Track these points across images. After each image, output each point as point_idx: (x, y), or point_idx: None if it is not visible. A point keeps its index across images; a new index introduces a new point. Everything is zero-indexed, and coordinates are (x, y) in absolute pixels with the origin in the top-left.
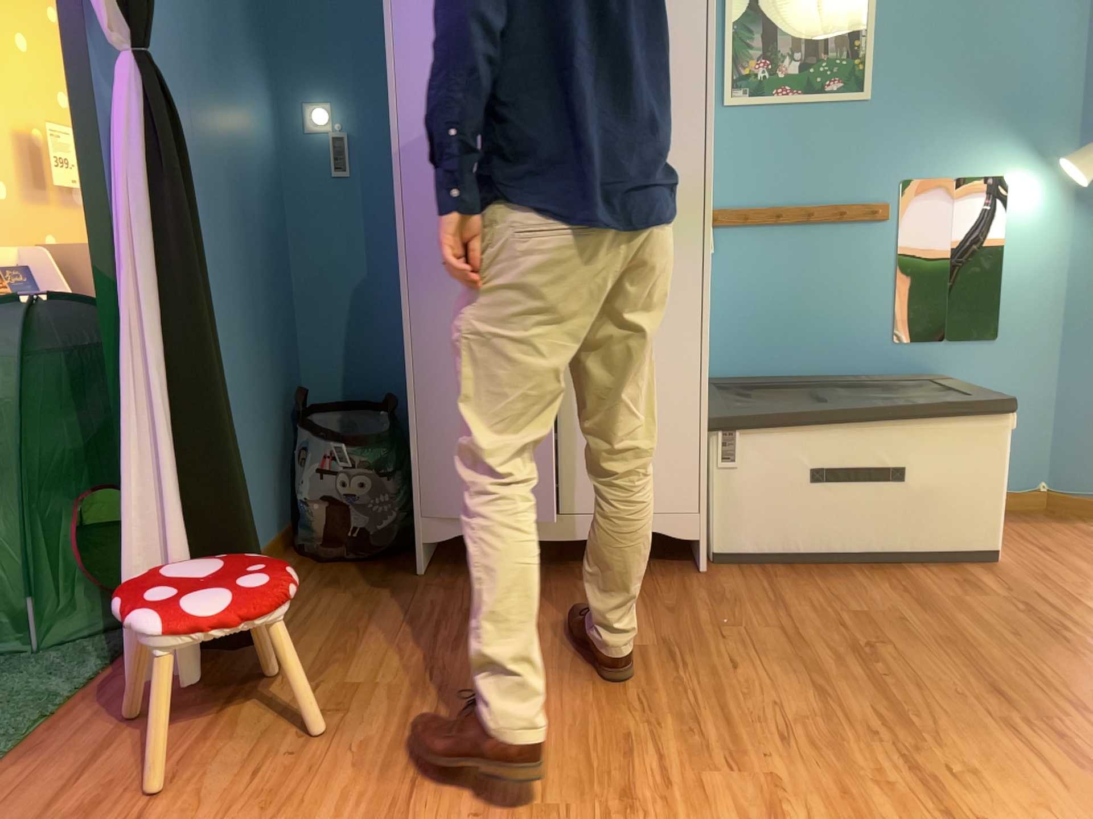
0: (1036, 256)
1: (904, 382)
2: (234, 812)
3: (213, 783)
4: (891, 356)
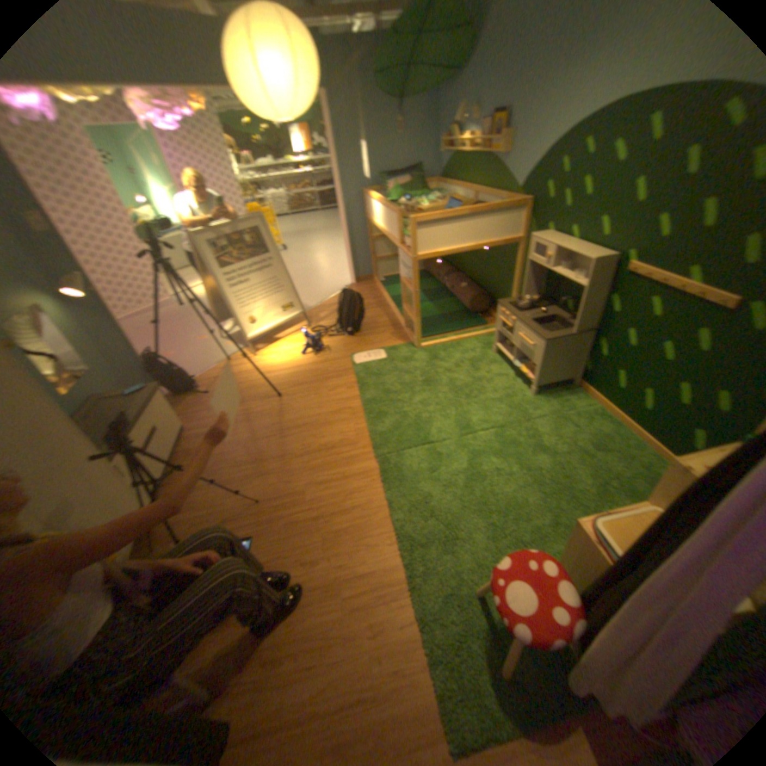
0: (67, 332)
1: (78, 408)
2: (330, 657)
3: (313, 684)
4: (63, 403)
